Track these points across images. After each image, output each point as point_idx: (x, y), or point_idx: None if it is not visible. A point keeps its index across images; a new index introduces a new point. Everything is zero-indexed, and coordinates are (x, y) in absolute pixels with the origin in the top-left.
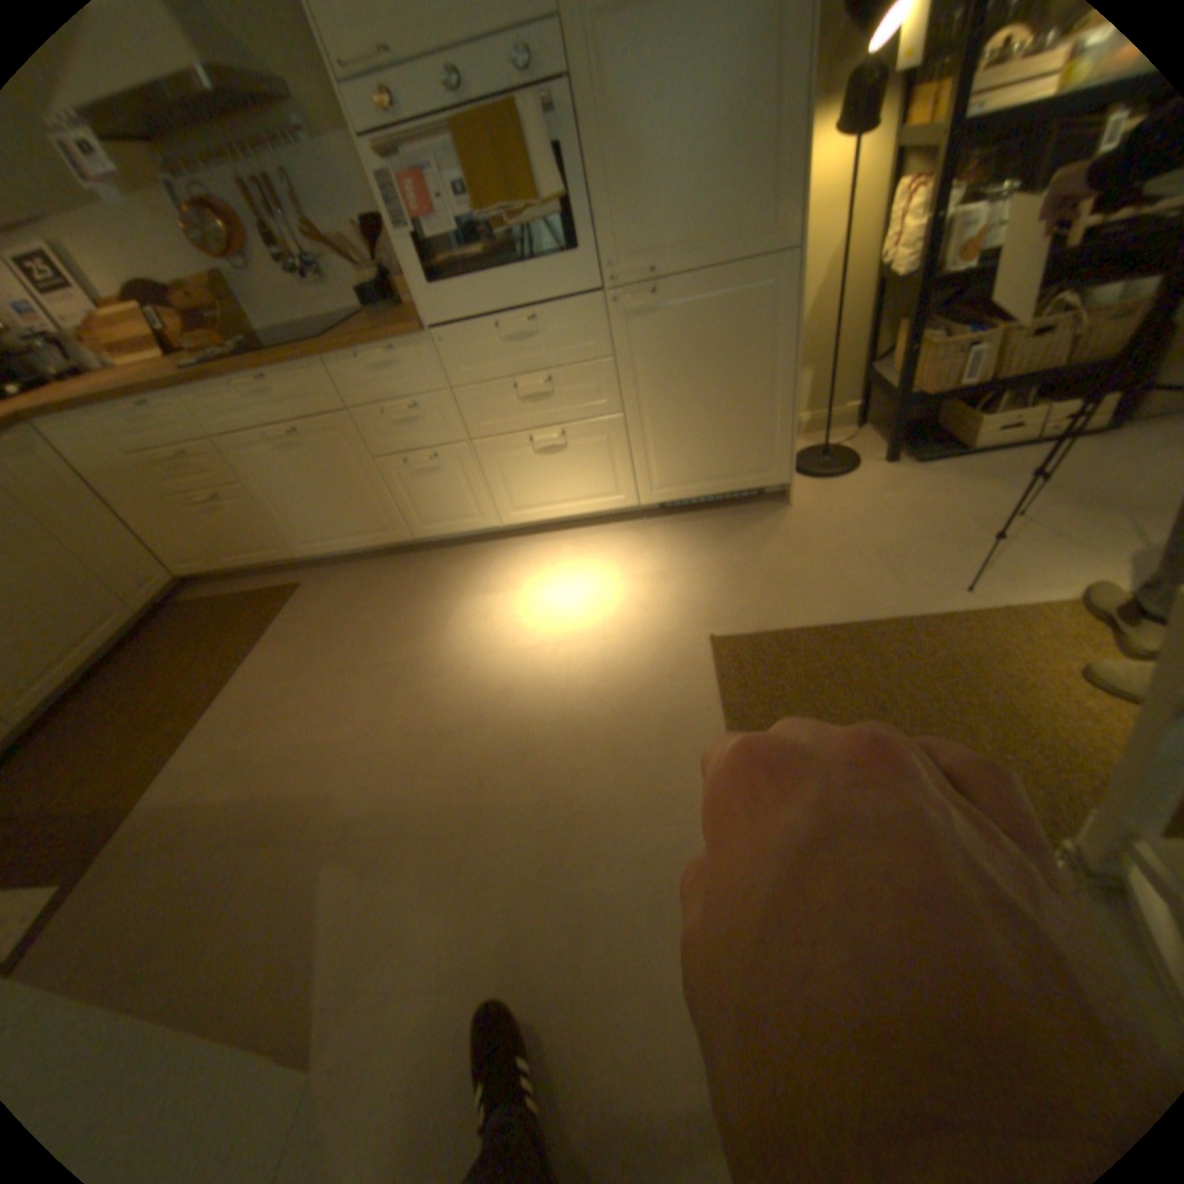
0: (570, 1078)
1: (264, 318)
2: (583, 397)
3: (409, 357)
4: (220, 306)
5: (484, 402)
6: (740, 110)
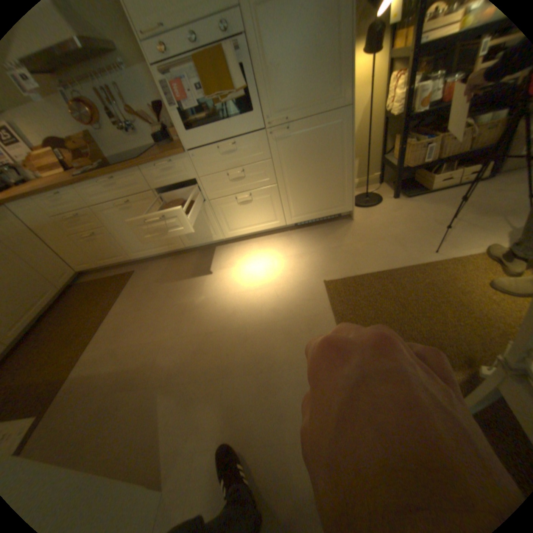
0: (281, 482)
1: (109, 151)
2: (258, 177)
3: (178, 164)
4: (88, 146)
5: (213, 183)
6: (322, 45)
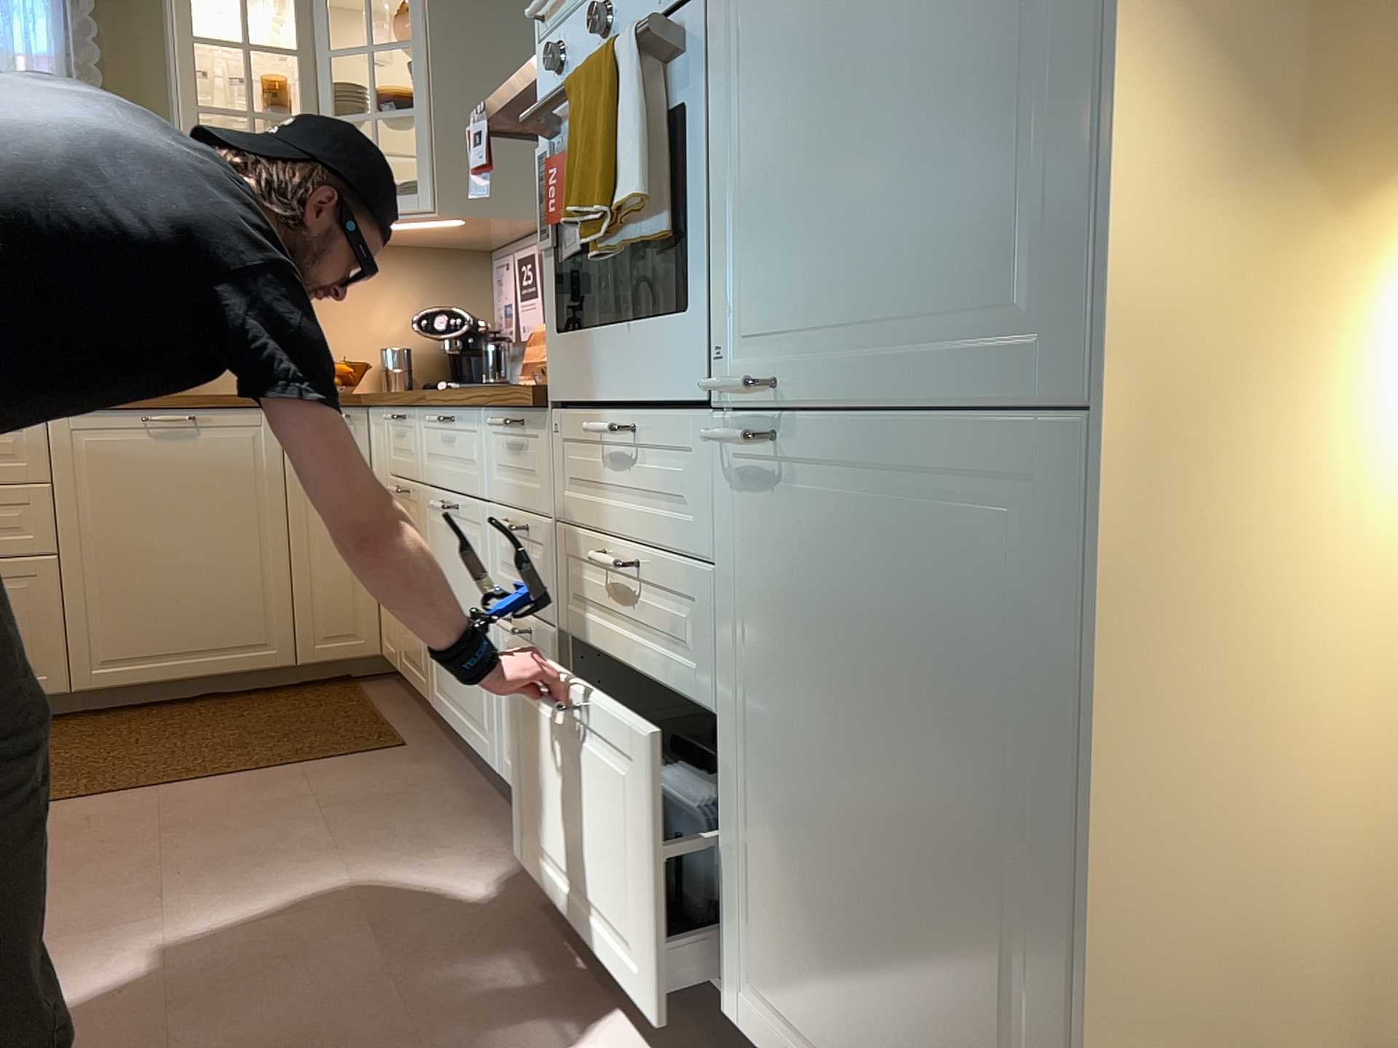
0: None
1: None
2: (677, 644)
3: (535, 446)
4: None
5: (580, 571)
6: (963, 10)
